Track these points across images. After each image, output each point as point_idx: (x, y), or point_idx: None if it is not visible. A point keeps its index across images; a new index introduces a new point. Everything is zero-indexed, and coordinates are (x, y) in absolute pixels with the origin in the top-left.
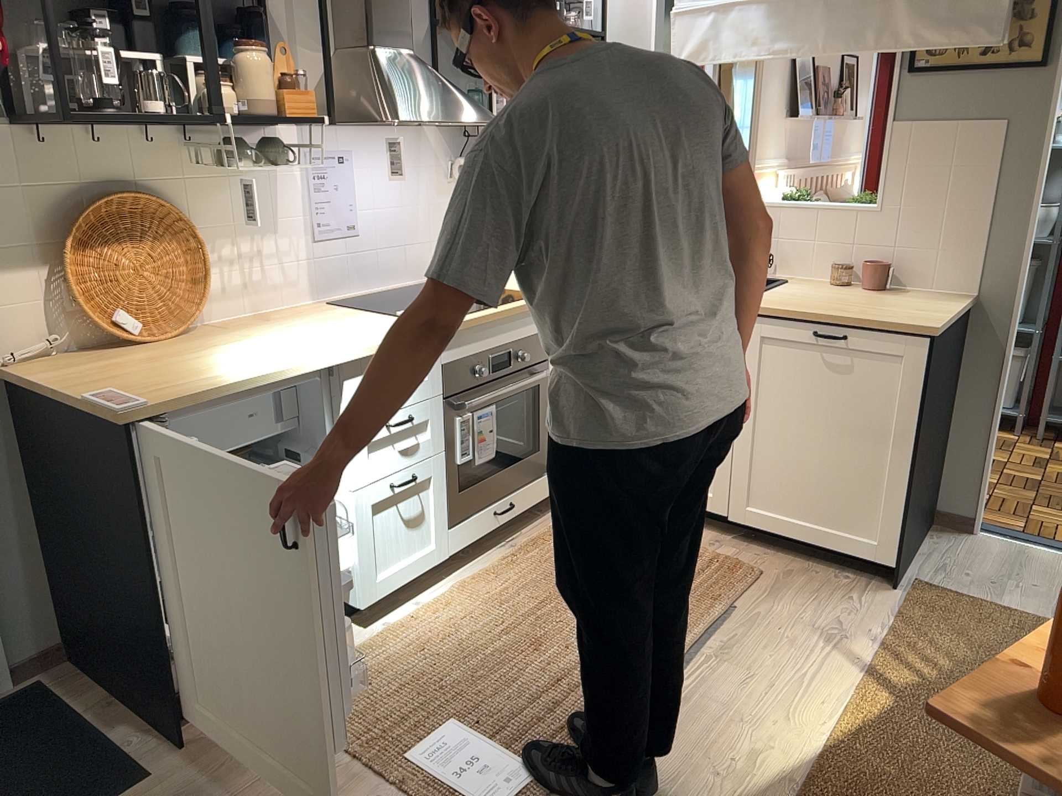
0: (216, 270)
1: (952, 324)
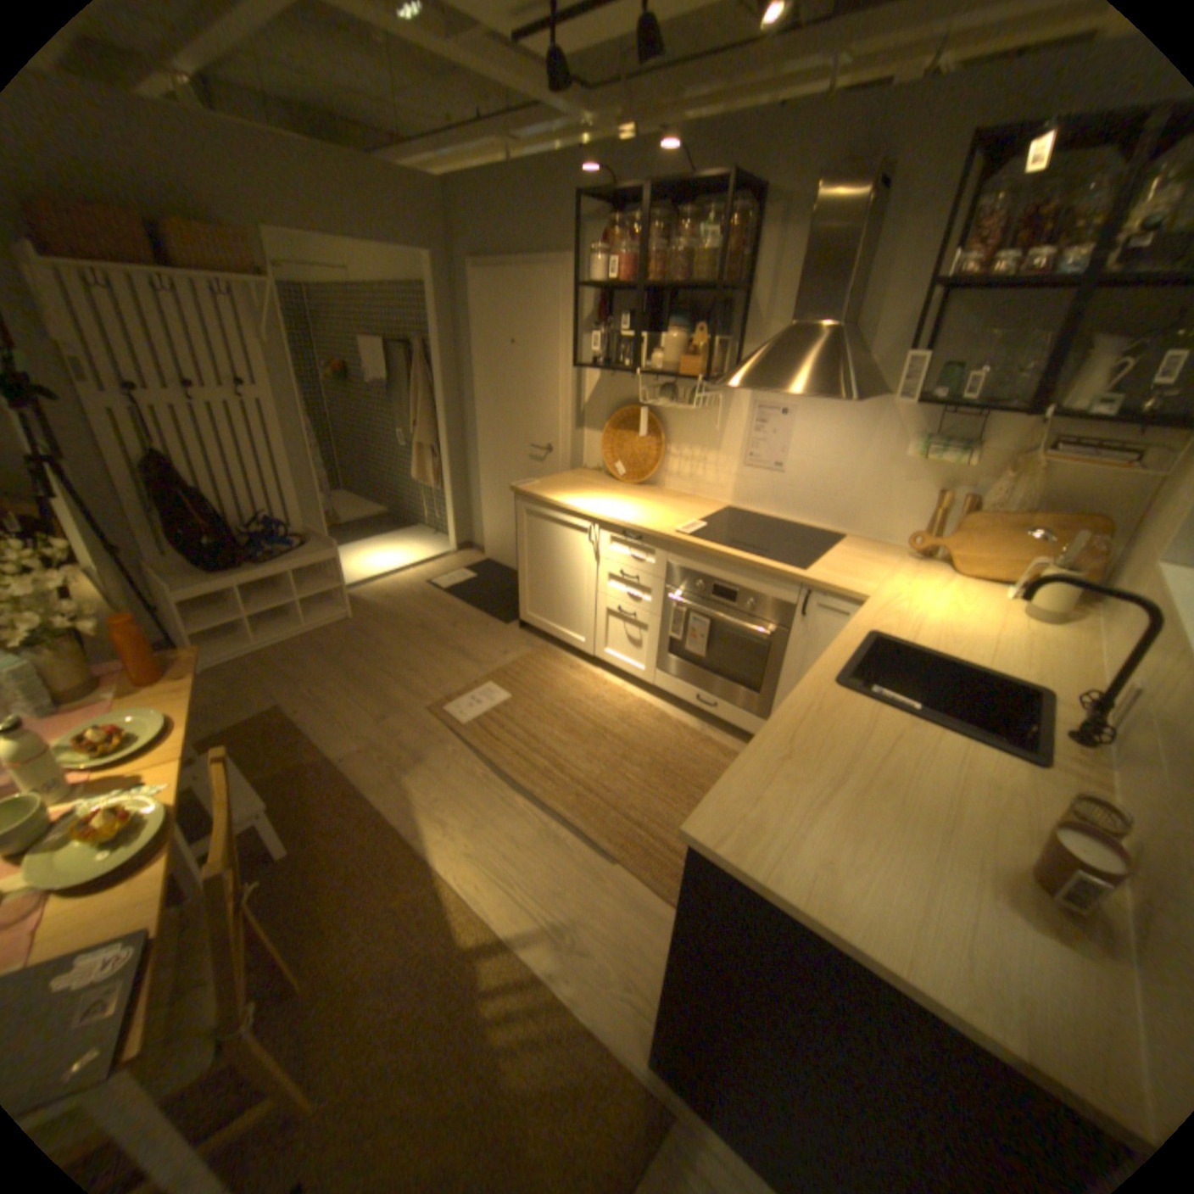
0: (676, 460)
1: (805, 929)
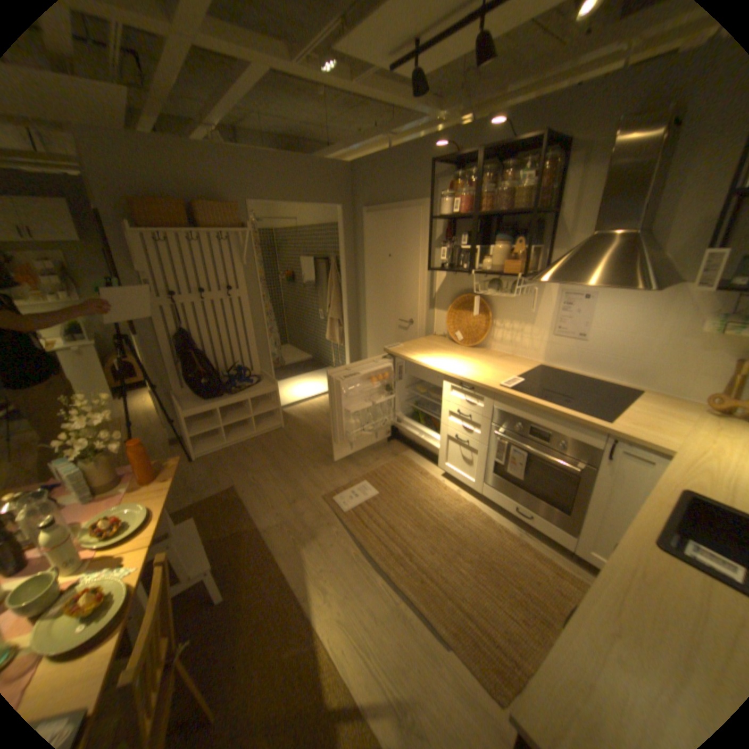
0: (500, 330)
1: None
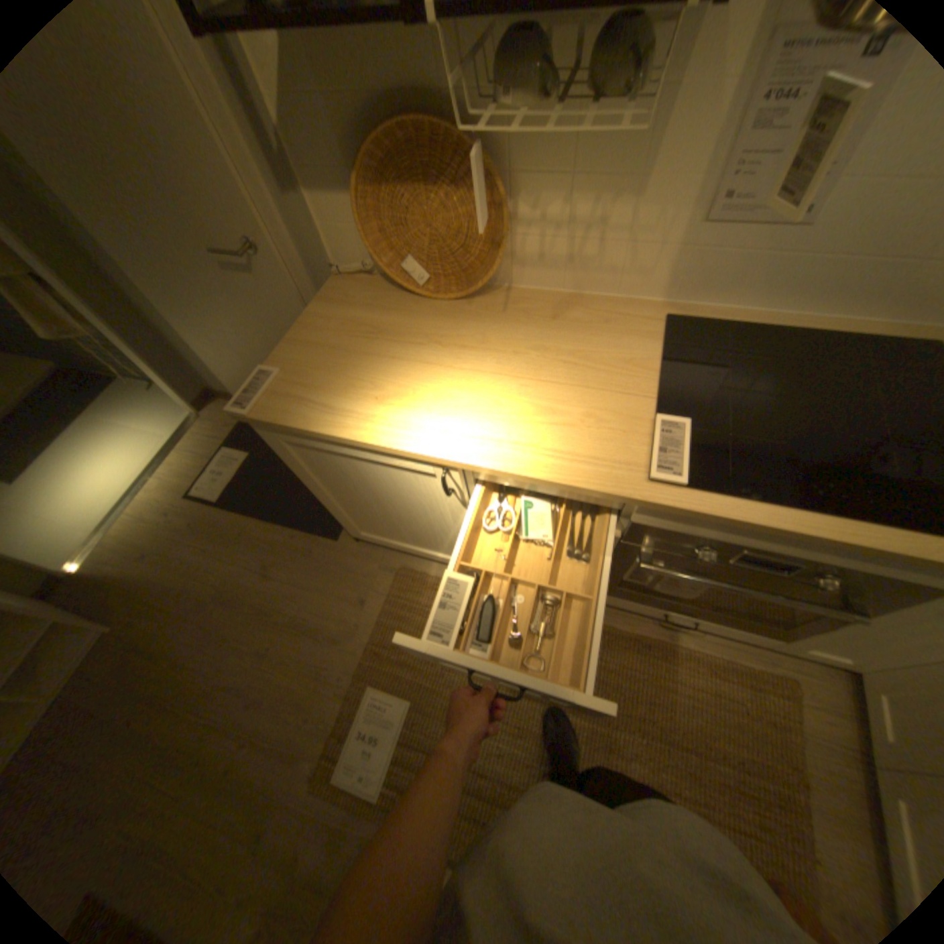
0: (535, 227)
1: None
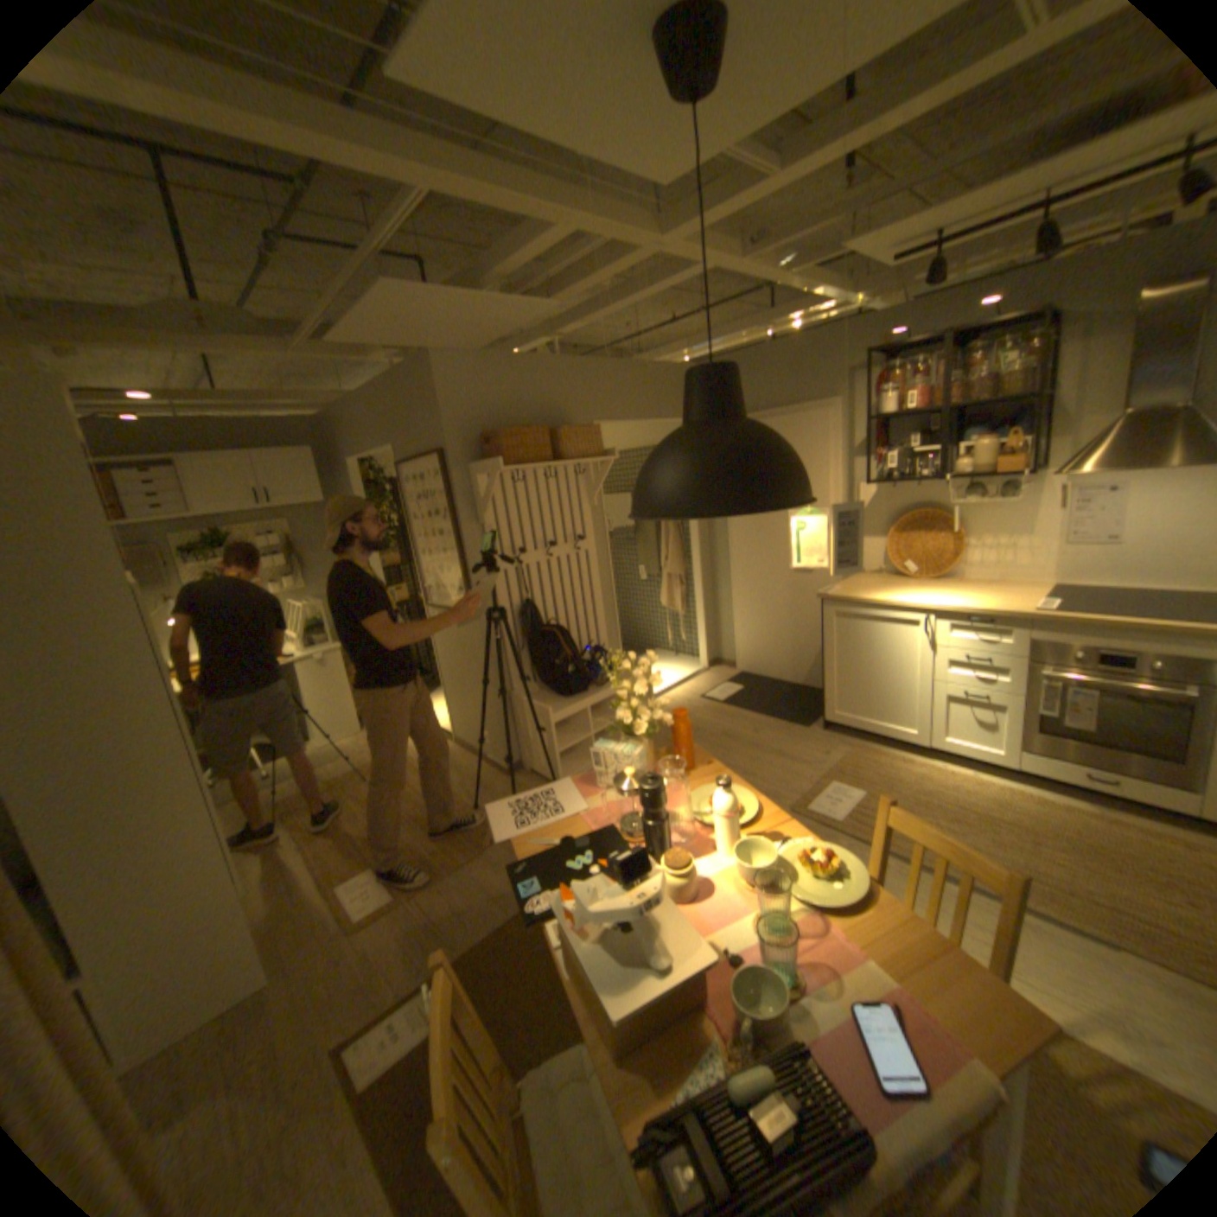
0: (976, 550)
1: None
